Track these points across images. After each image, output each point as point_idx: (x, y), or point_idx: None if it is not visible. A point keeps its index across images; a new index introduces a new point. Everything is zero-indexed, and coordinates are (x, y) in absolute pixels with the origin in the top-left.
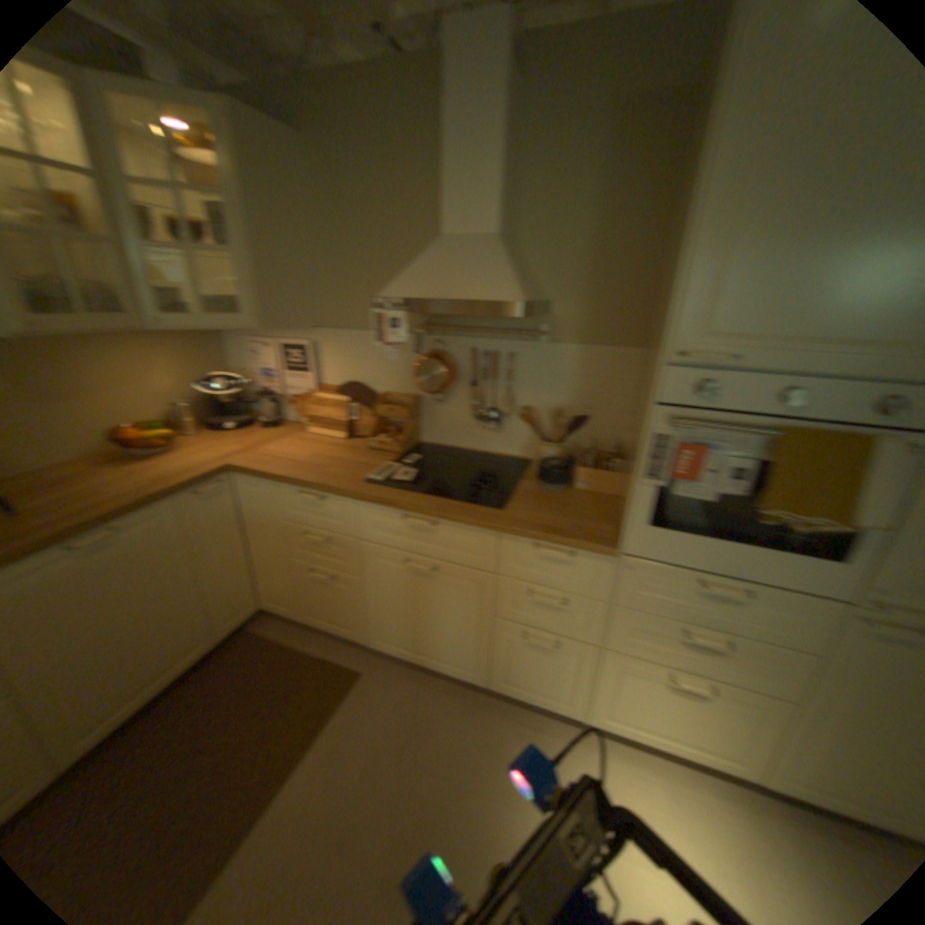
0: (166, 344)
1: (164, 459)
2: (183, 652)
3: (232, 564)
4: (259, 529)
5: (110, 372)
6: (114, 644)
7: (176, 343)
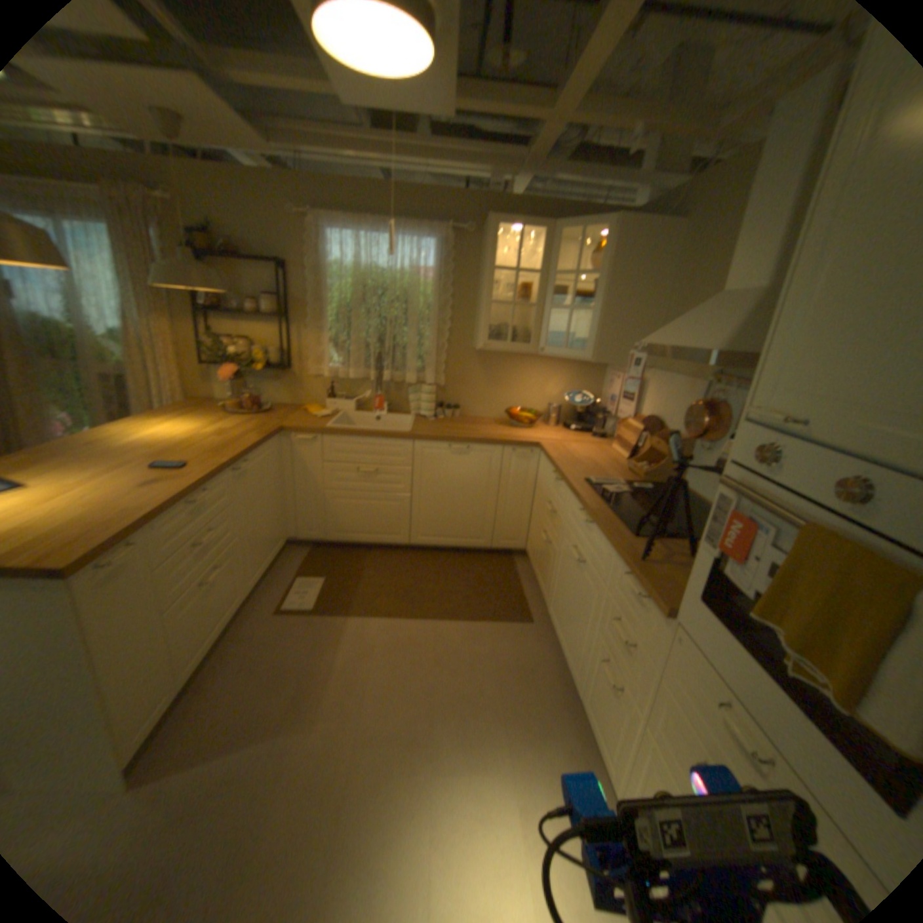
0: (570, 368)
1: (524, 431)
2: (477, 538)
3: (524, 509)
4: (540, 493)
5: (533, 378)
6: (452, 506)
7: (577, 369)
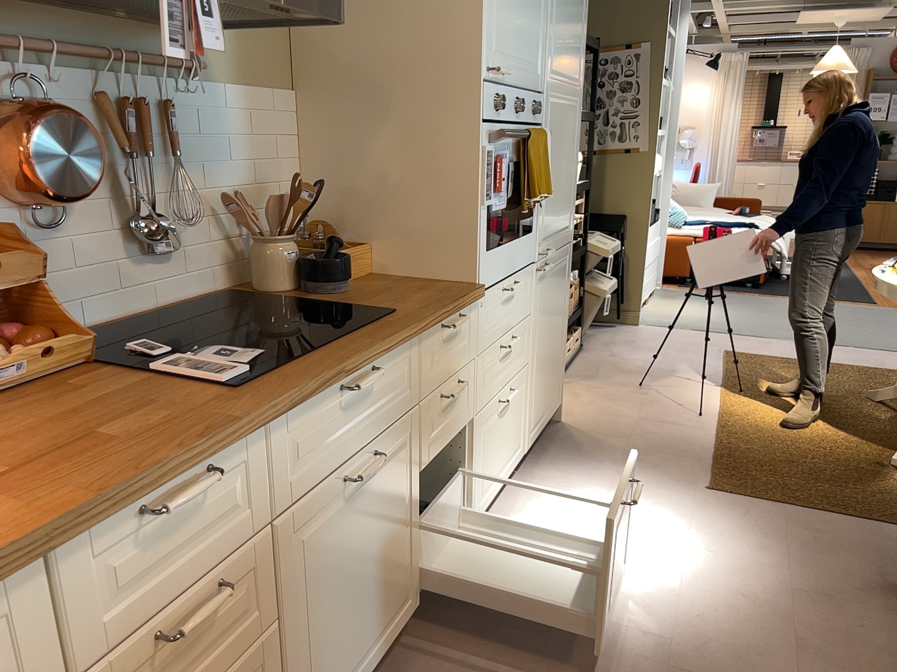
0: None
1: None
2: None
3: None
4: None
5: None
6: None
7: None
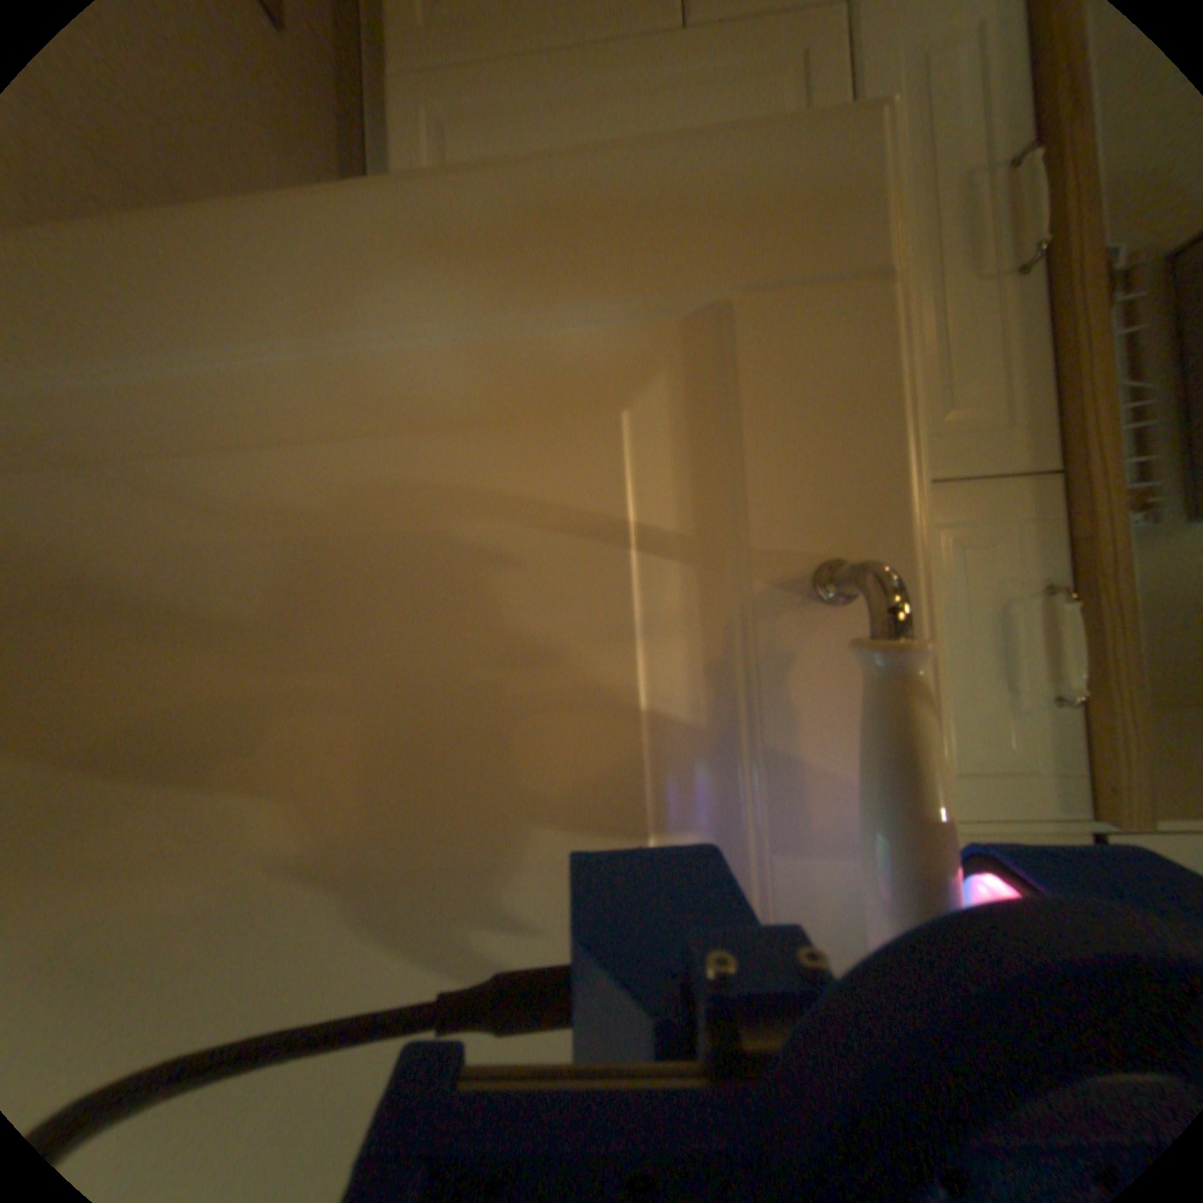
0: None
1: None
2: None
3: None
4: None
5: None
6: None
7: None
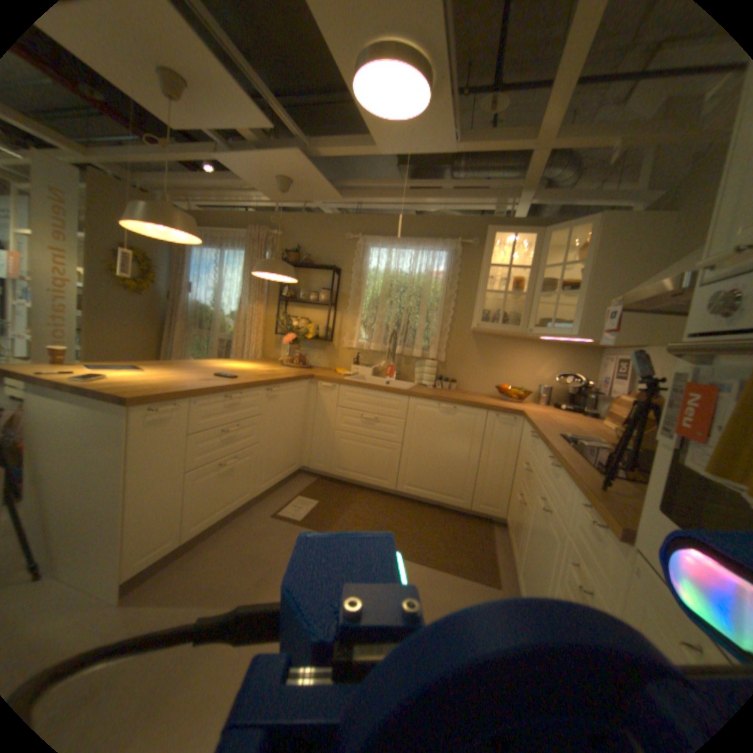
0: (562, 356)
1: (511, 404)
2: (457, 497)
3: (505, 476)
4: (521, 458)
5: (524, 362)
6: (436, 461)
7: (569, 357)
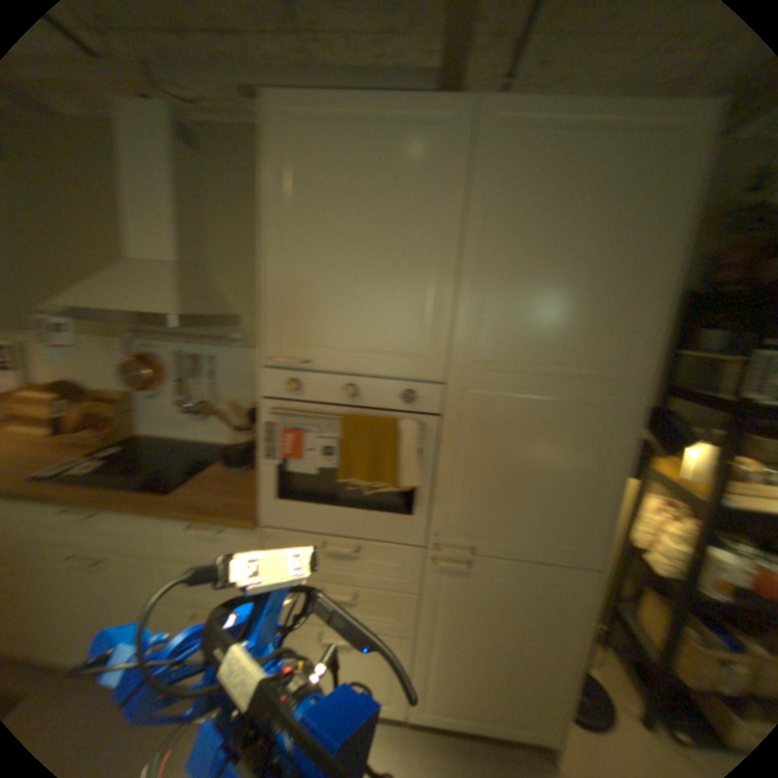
0: None
1: None
2: None
3: None
4: None
5: None
6: None
7: None
